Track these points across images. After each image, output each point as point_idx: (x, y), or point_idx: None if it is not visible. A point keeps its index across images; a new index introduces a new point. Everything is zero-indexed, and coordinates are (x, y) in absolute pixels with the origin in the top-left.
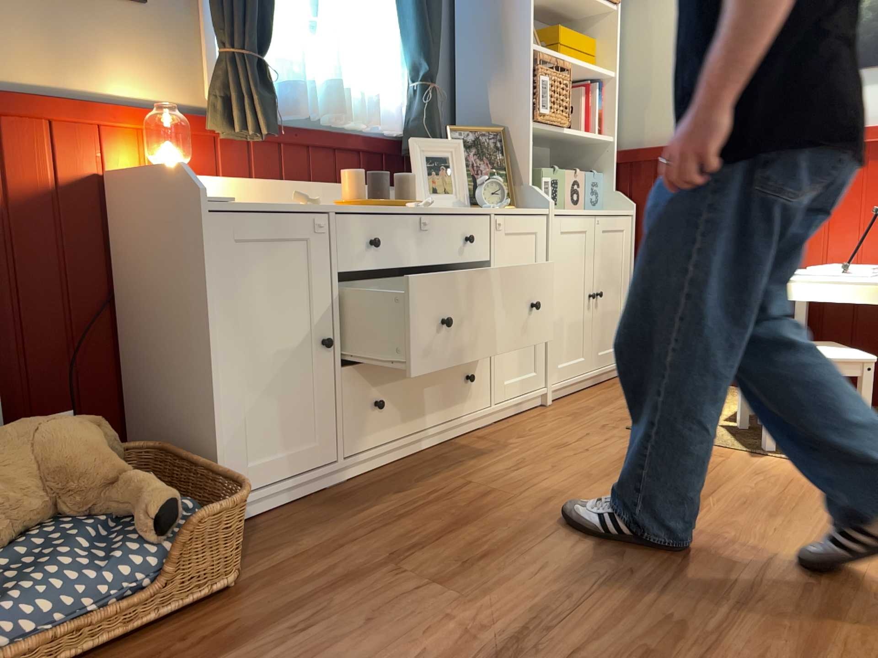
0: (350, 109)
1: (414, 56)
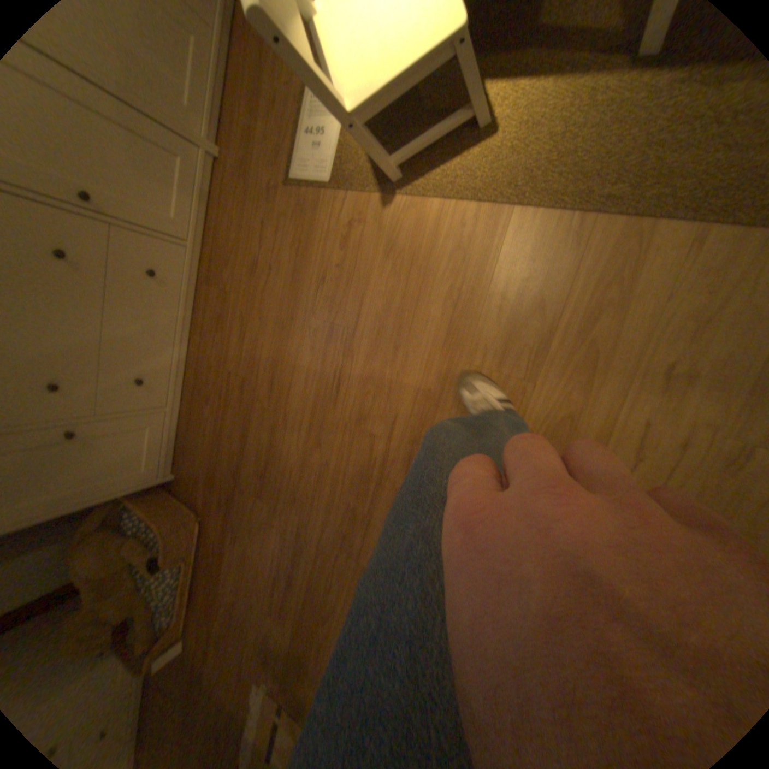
0: None
1: None
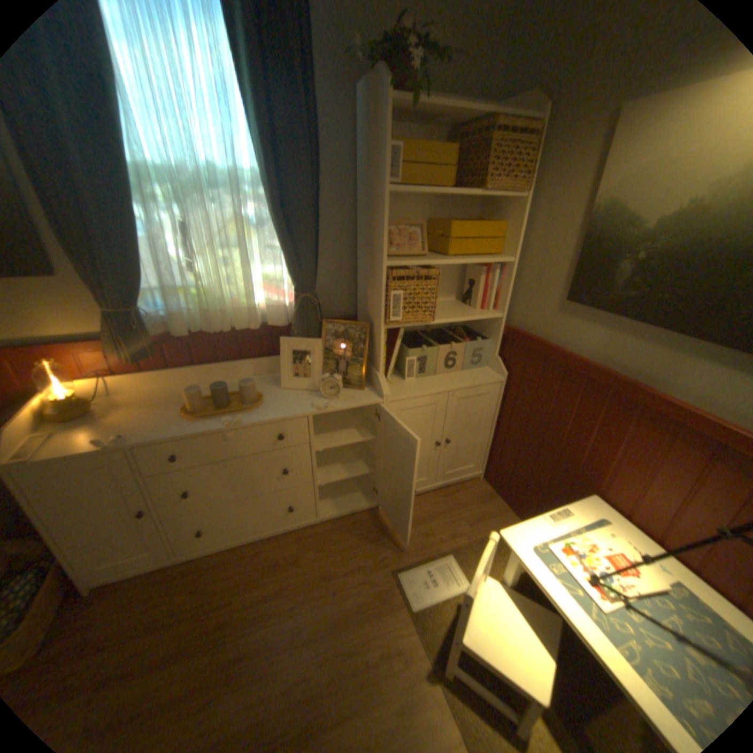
0: (240, 313)
1: (288, 271)
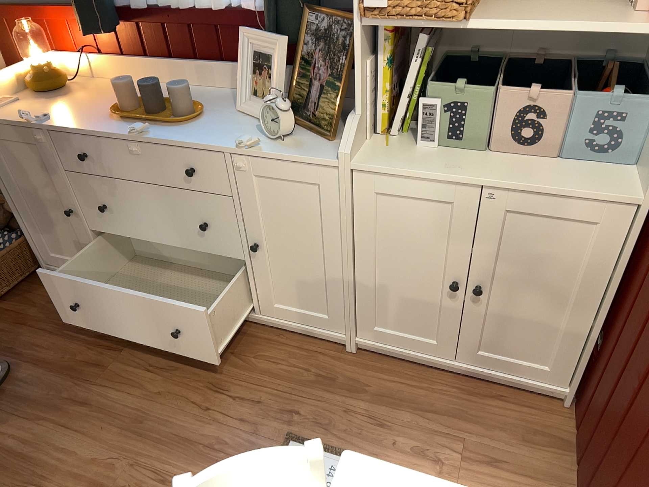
0: None
1: None
